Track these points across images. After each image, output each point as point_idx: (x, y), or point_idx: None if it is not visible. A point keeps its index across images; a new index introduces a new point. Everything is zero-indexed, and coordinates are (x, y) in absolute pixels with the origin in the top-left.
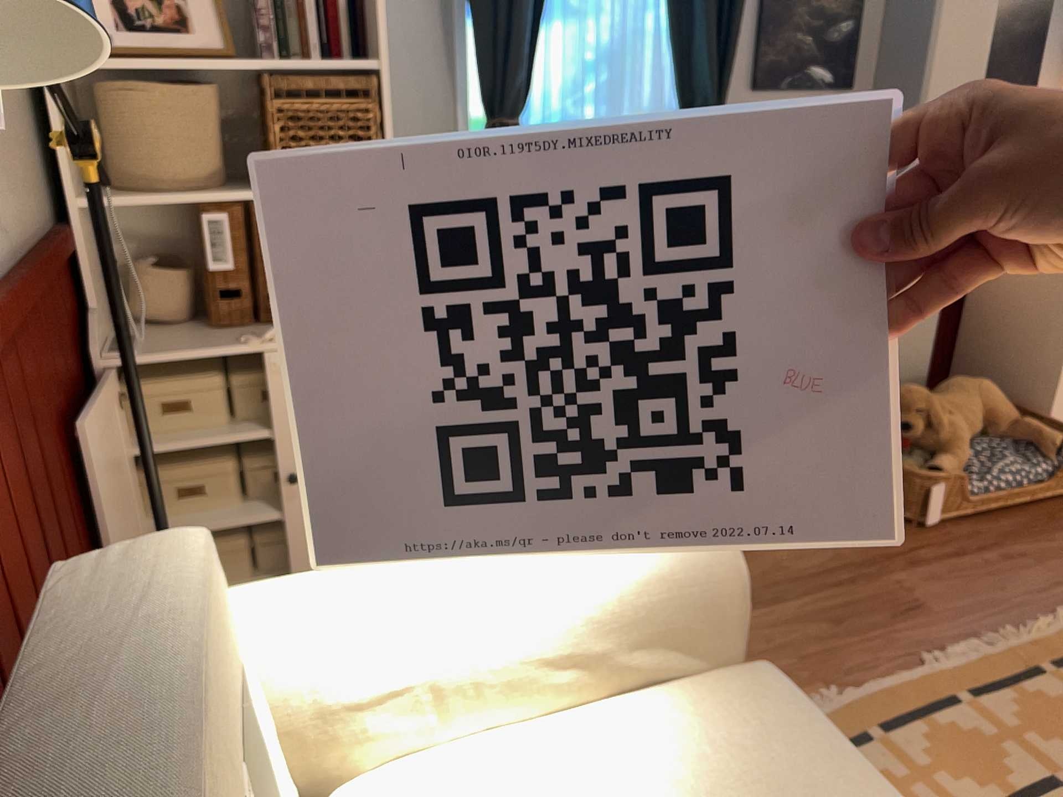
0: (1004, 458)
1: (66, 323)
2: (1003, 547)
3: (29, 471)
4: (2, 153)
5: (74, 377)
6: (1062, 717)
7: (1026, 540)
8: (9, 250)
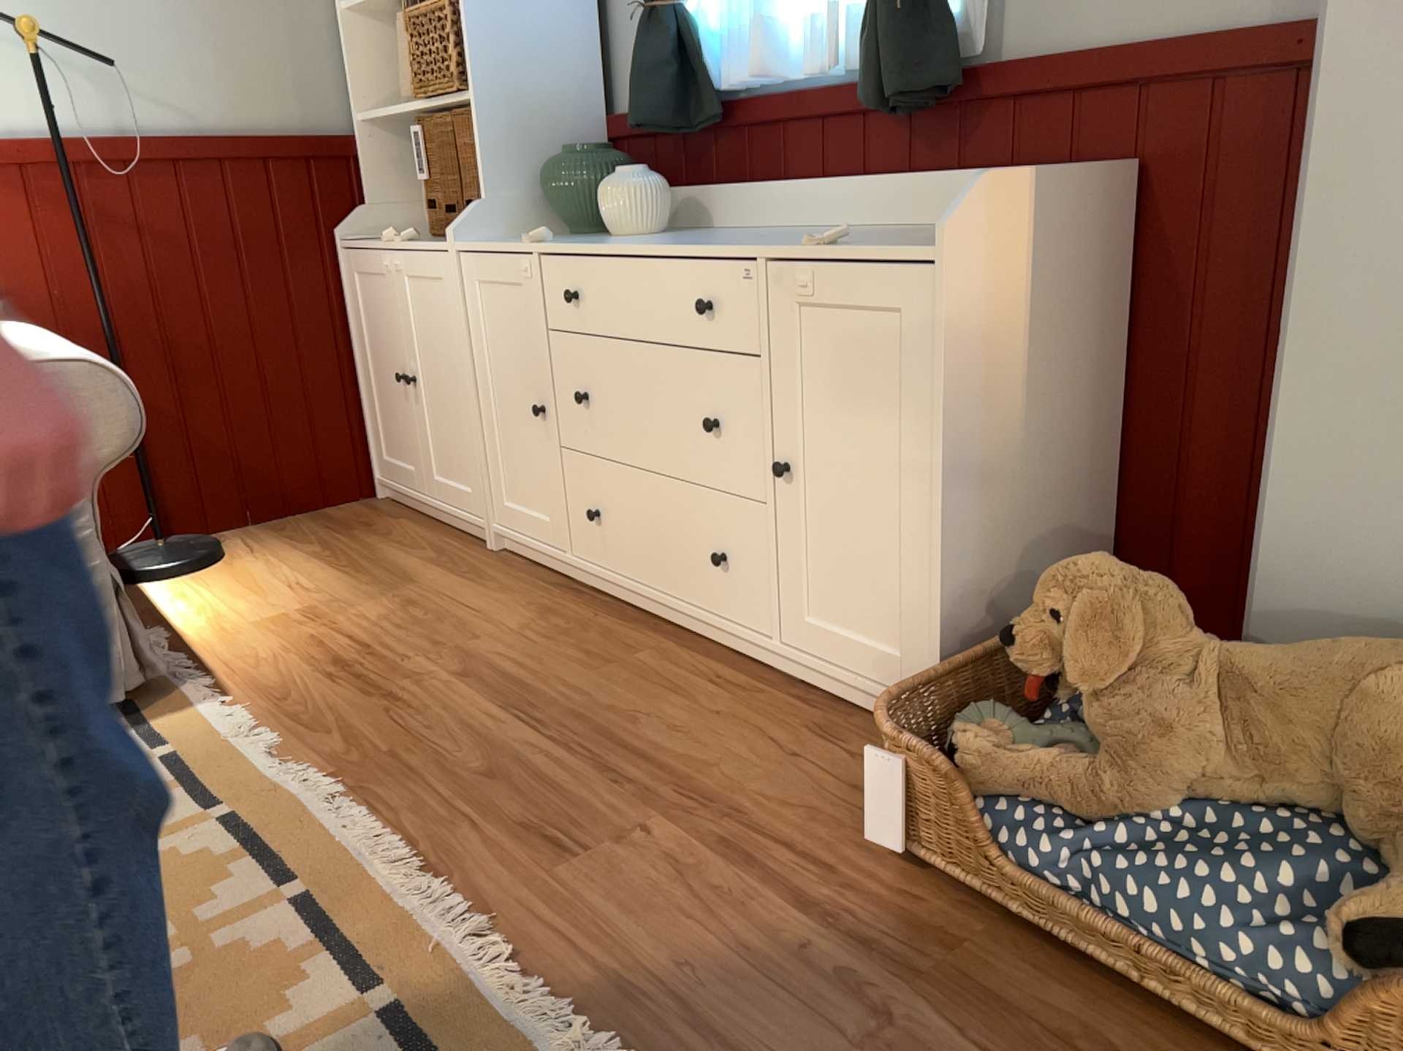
0: (1210, 856)
1: (317, 208)
2: (905, 978)
3: (120, 260)
4: (230, 70)
5: (303, 247)
6: (237, 1000)
7: (983, 1027)
8: (200, 132)
